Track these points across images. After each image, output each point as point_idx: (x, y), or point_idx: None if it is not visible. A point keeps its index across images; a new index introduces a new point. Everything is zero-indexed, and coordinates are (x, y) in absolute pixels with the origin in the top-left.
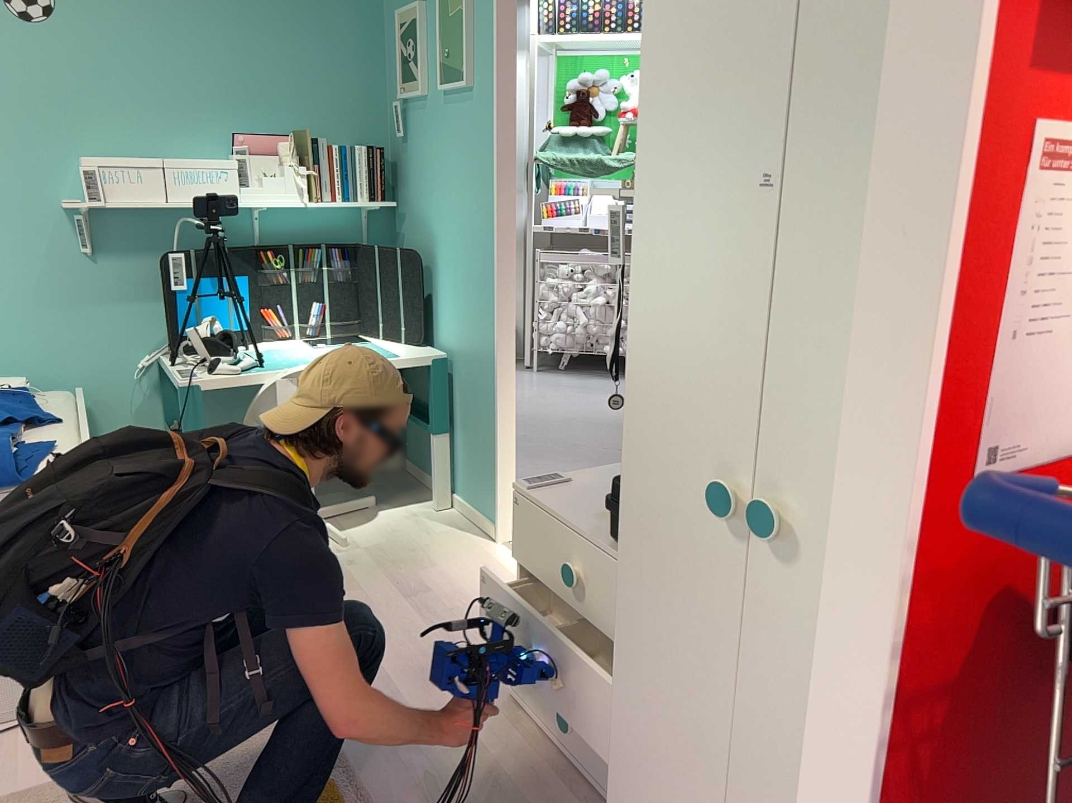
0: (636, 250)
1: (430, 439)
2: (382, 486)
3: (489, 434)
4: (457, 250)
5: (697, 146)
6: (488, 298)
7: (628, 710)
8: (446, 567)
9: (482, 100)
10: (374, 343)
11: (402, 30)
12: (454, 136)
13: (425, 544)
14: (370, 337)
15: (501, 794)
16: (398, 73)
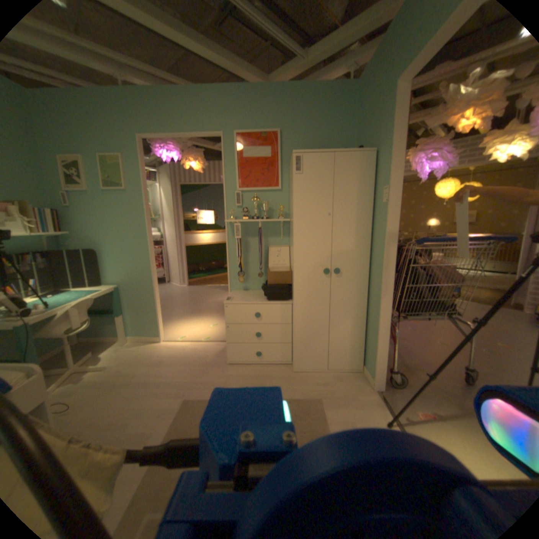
0: (294, 231)
1: (115, 320)
2: (81, 350)
3: (150, 307)
4: (118, 247)
5: (311, 210)
6: (144, 261)
7: (298, 328)
8: (155, 355)
9: (133, 195)
10: (72, 291)
11: (62, 164)
12: (112, 206)
13: (136, 354)
14: (64, 290)
15: (257, 377)
16: (61, 180)
